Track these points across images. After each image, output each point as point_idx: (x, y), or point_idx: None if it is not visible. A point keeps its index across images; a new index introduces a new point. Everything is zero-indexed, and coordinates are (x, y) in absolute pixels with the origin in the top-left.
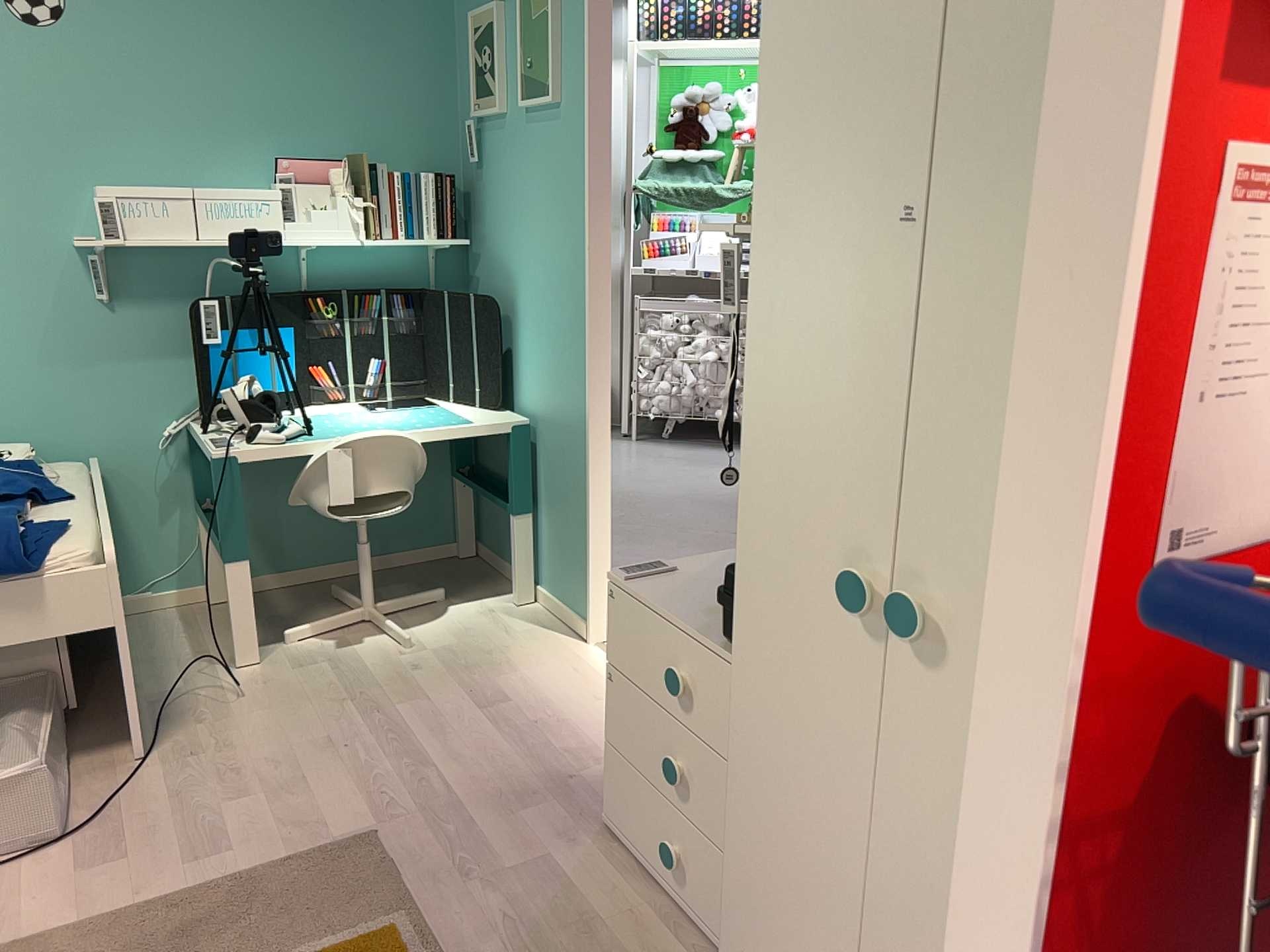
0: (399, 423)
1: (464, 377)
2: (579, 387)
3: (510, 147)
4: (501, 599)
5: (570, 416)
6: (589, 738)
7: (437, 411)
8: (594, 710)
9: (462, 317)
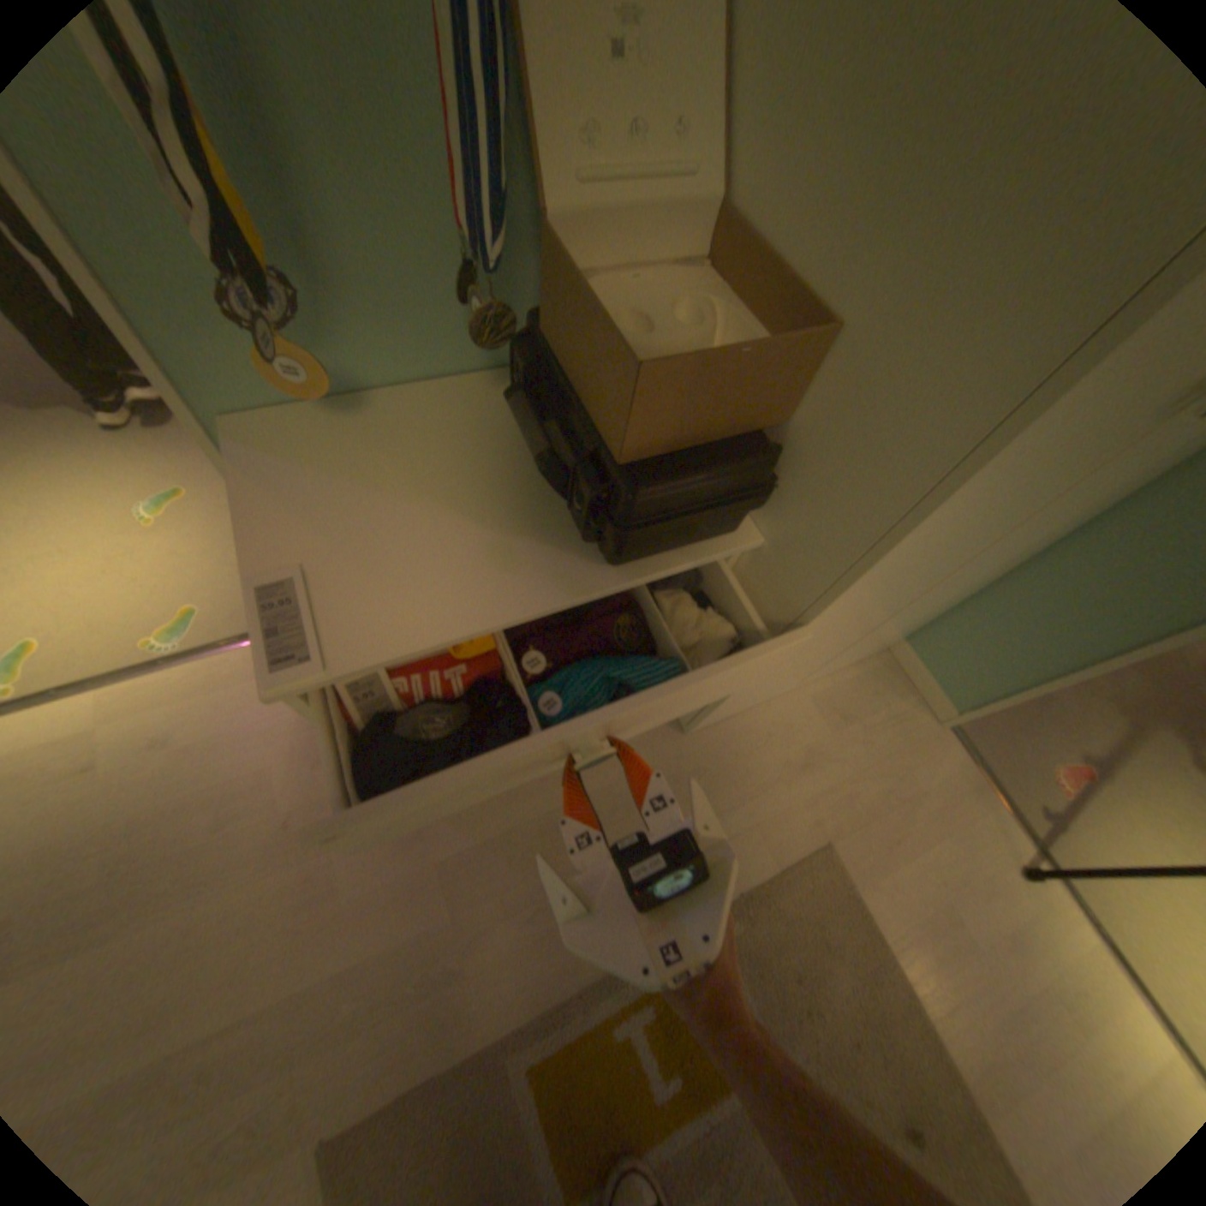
0: None
1: None
2: None
3: None
4: None
5: None
6: (195, 793)
7: None
8: (118, 778)
9: None
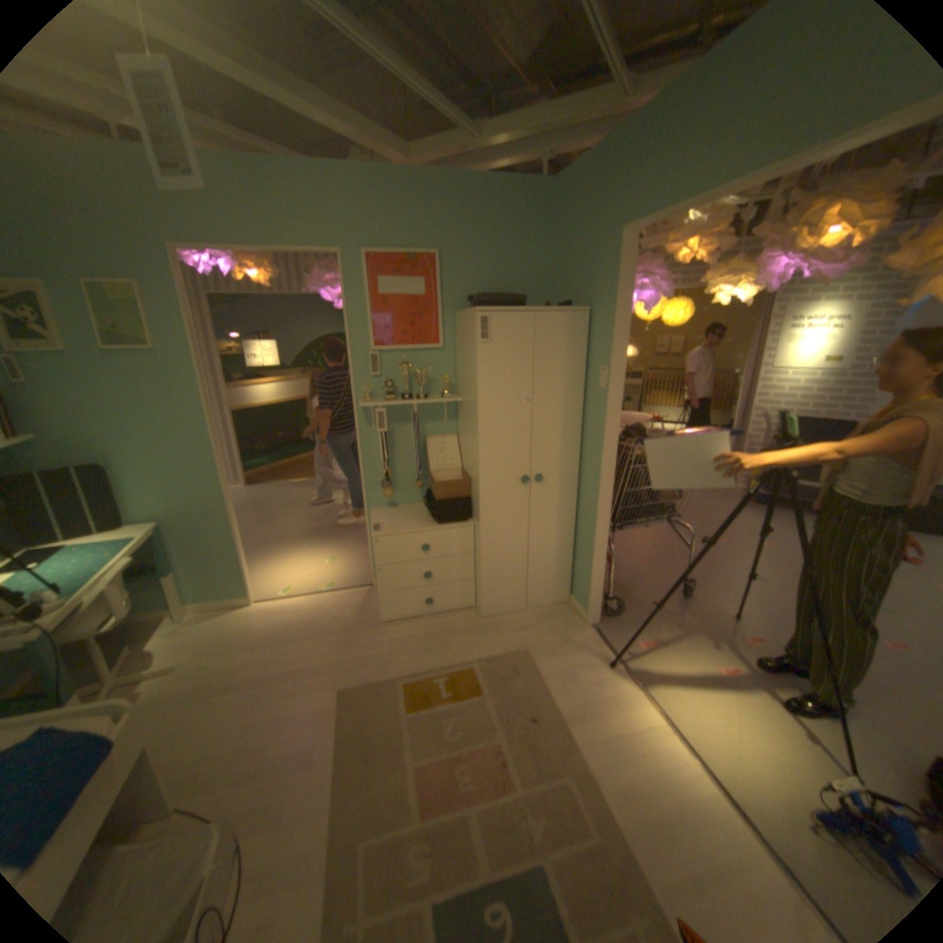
0: (89, 561)
1: (76, 522)
2: (211, 491)
3: (78, 373)
4: (162, 628)
5: (204, 508)
6: (325, 618)
7: (78, 547)
8: (307, 613)
9: (64, 485)
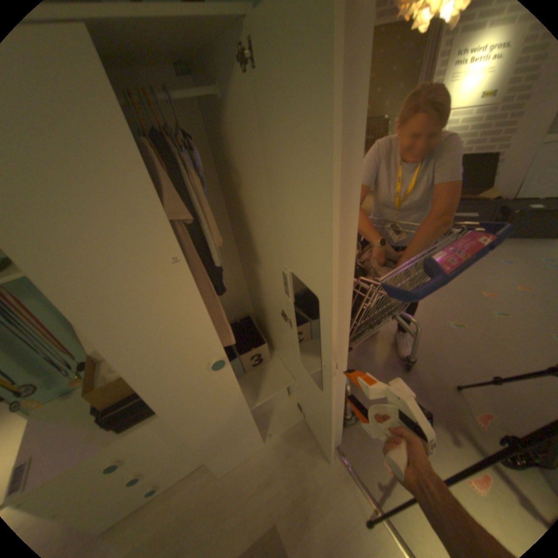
0: None
1: None
2: None
3: None
4: None
5: None
6: None
7: None
8: None
9: None
